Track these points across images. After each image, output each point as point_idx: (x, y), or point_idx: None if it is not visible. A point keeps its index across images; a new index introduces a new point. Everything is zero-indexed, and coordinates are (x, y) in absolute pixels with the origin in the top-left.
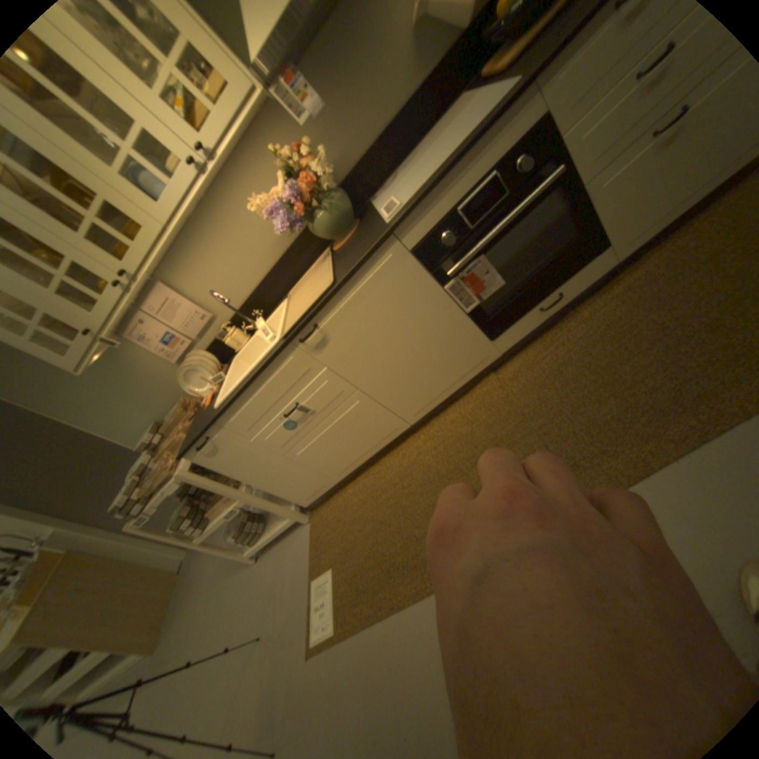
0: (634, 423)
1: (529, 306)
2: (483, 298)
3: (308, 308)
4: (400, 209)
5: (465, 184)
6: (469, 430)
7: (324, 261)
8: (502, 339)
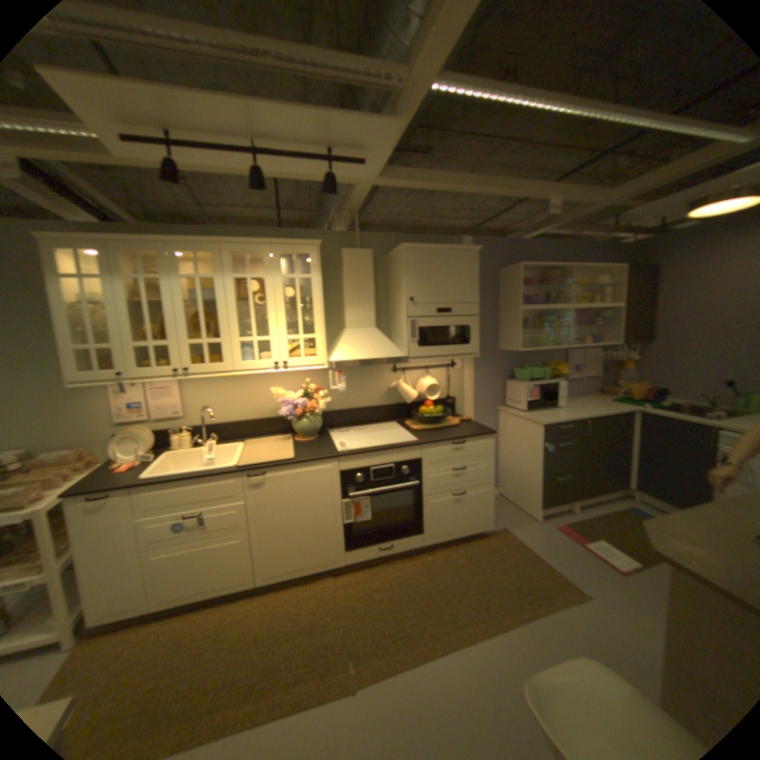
0: (396, 641)
1: (373, 542)
2: (354, 521)
3: (265, 460)
4: (346, 450)
5: (378, 461)
6: (295, 612)
7: (282, 440)
8: (349, 554)
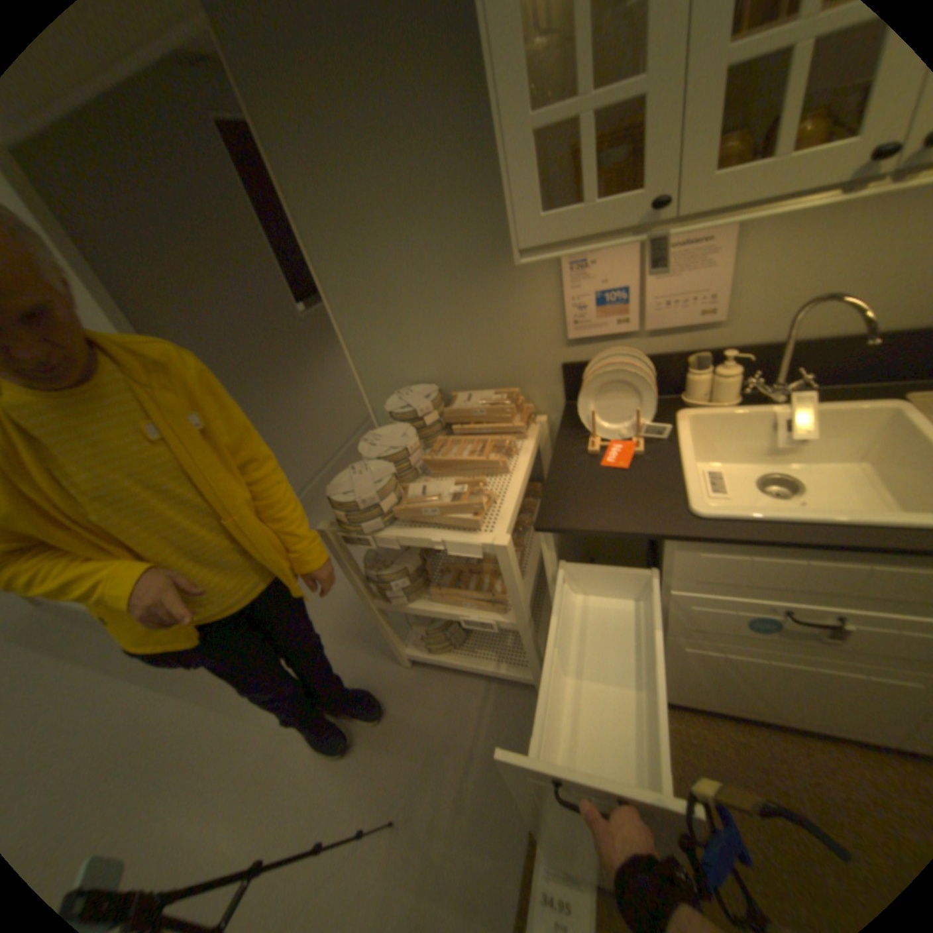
0: None
1: None
2: None
3: None
4: None
5: None
6: None
7: None
8: None
